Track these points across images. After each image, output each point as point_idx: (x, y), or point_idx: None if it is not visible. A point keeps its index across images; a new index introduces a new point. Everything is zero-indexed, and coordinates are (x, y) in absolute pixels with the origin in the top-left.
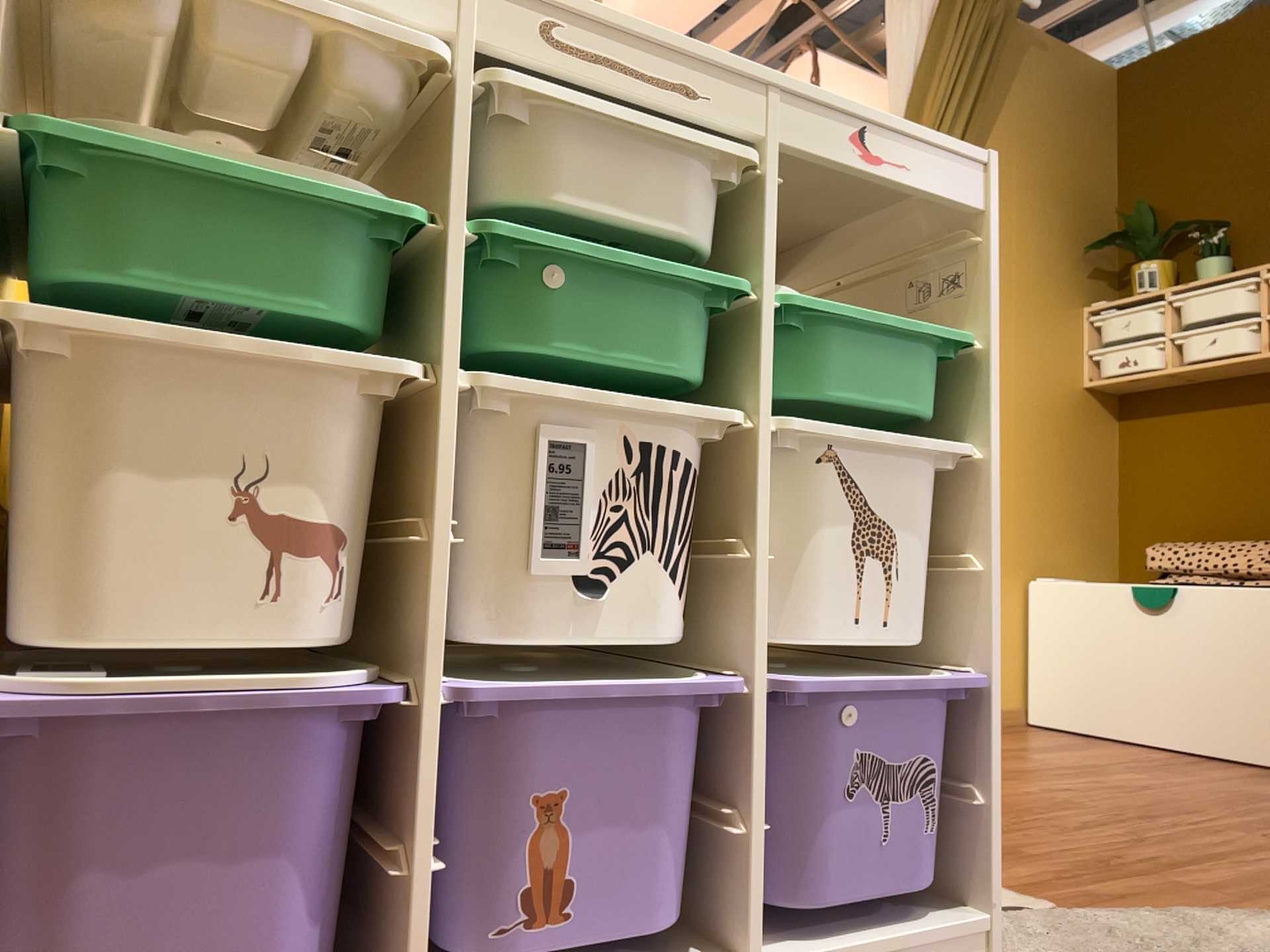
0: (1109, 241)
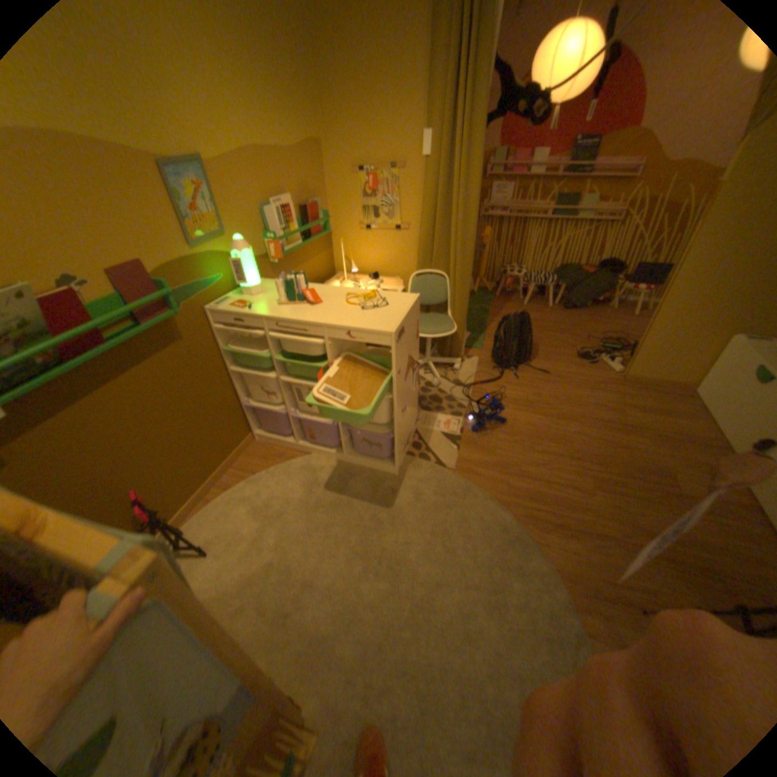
0: None
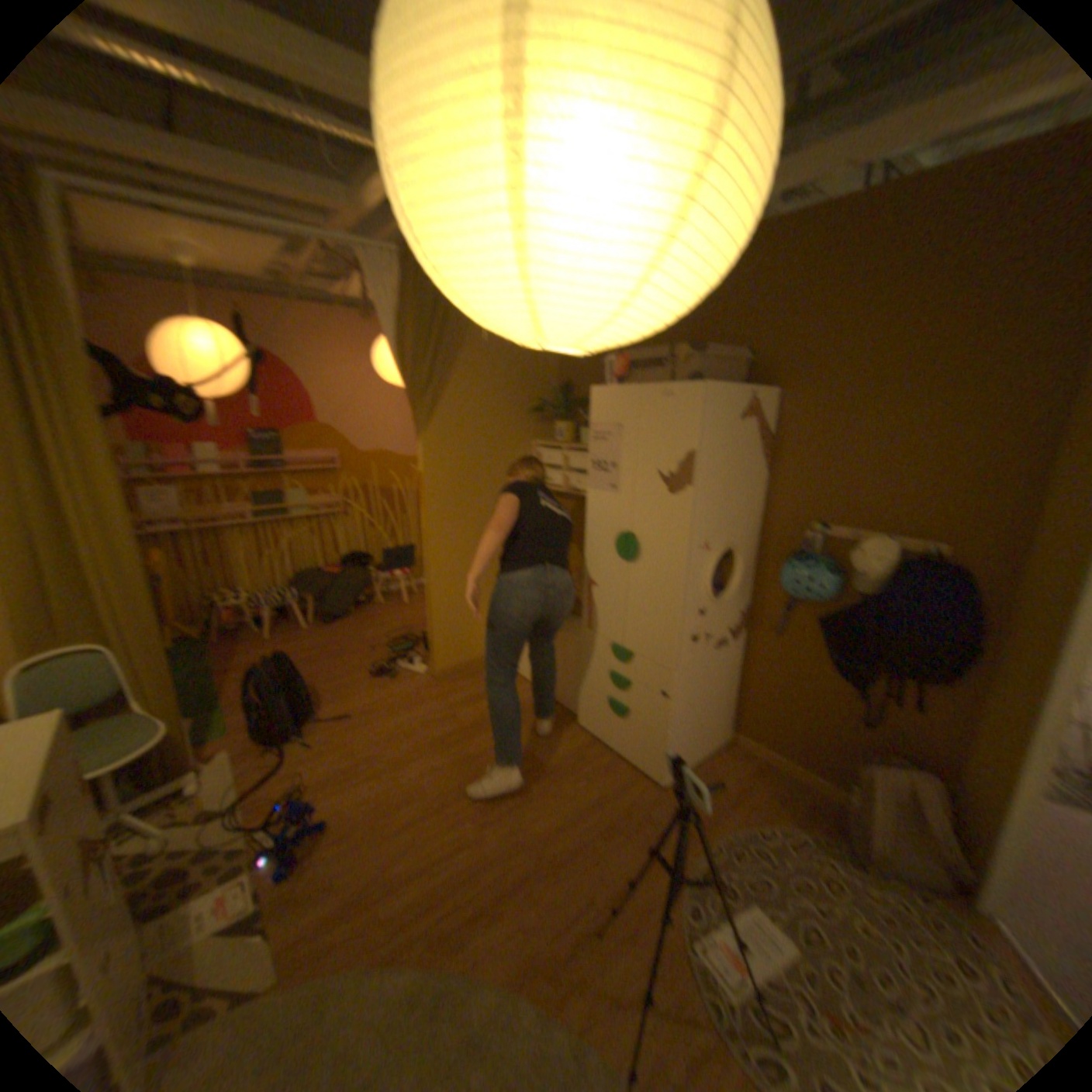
0: (550, 407)
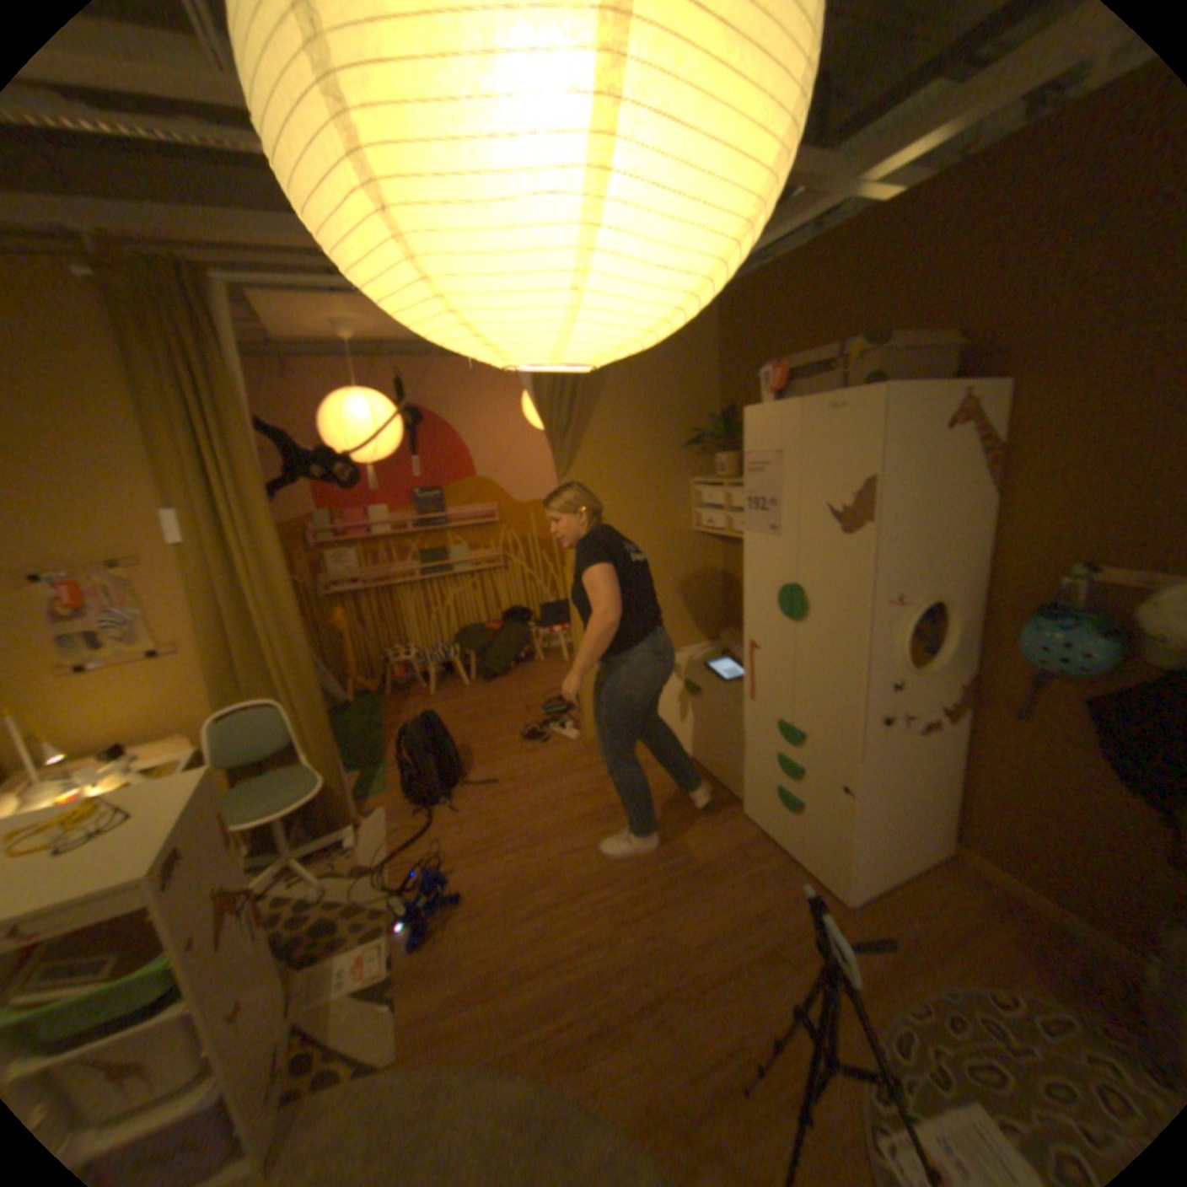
0: (706, 435)
